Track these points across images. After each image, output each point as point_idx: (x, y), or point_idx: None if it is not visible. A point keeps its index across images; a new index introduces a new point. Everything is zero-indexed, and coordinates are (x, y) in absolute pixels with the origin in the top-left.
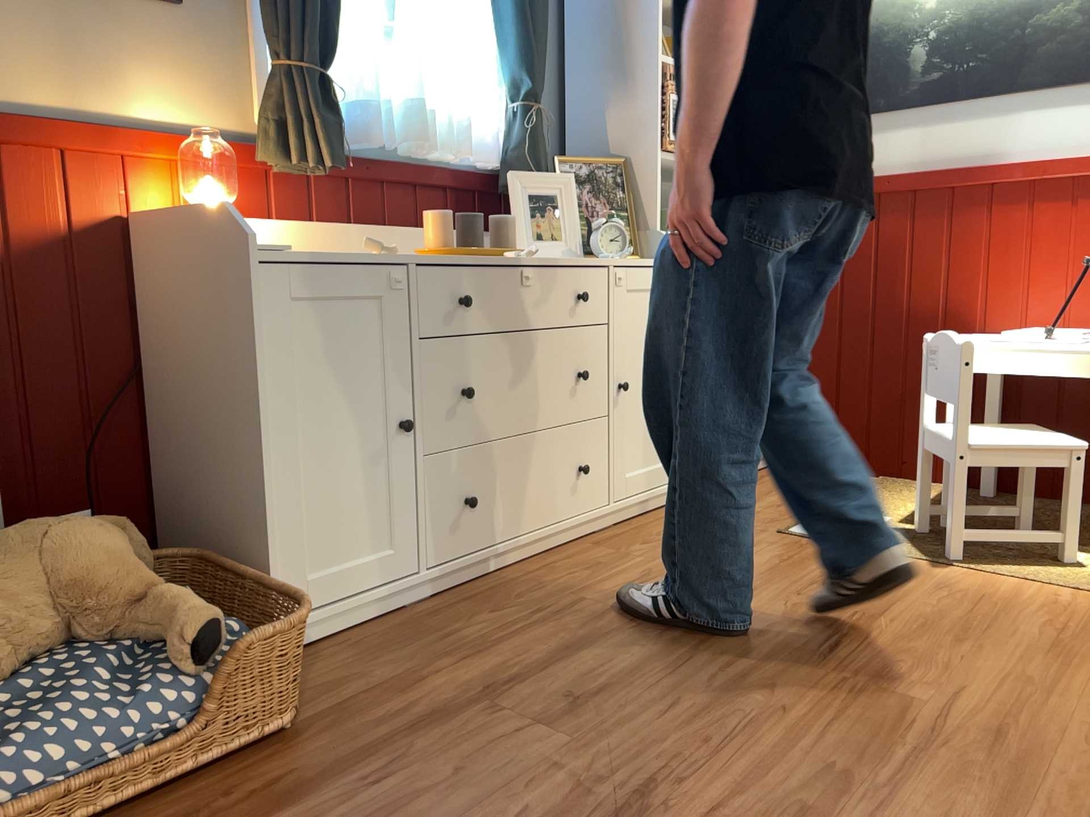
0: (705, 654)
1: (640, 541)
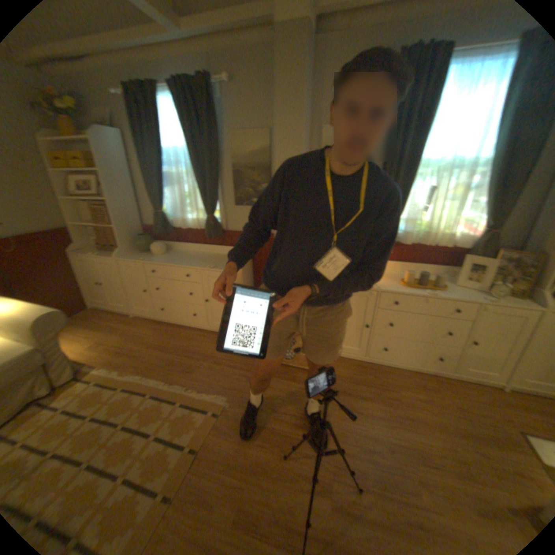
0: (396, 432)
1: (454, 392)
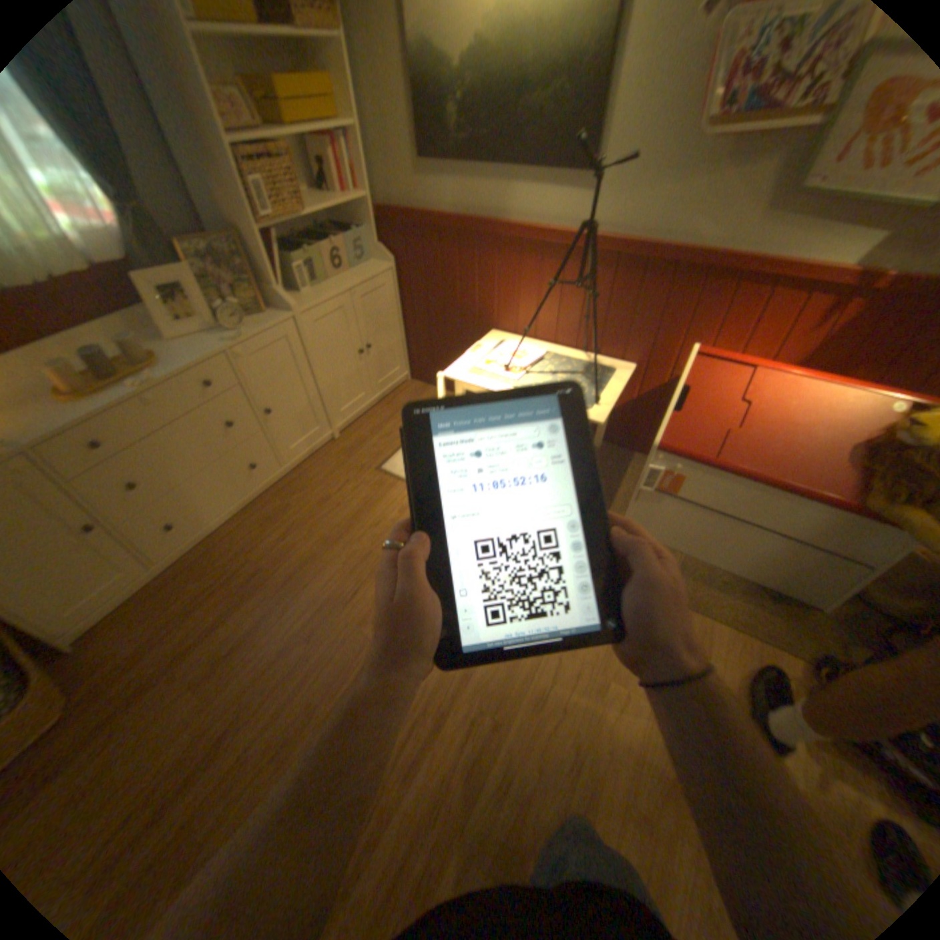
0: (290, 609)
1: (300, 488)
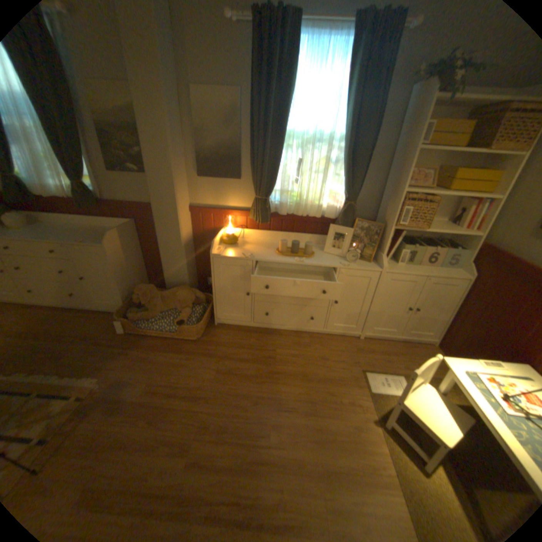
0: (264, 386)
1: (321, 344)
